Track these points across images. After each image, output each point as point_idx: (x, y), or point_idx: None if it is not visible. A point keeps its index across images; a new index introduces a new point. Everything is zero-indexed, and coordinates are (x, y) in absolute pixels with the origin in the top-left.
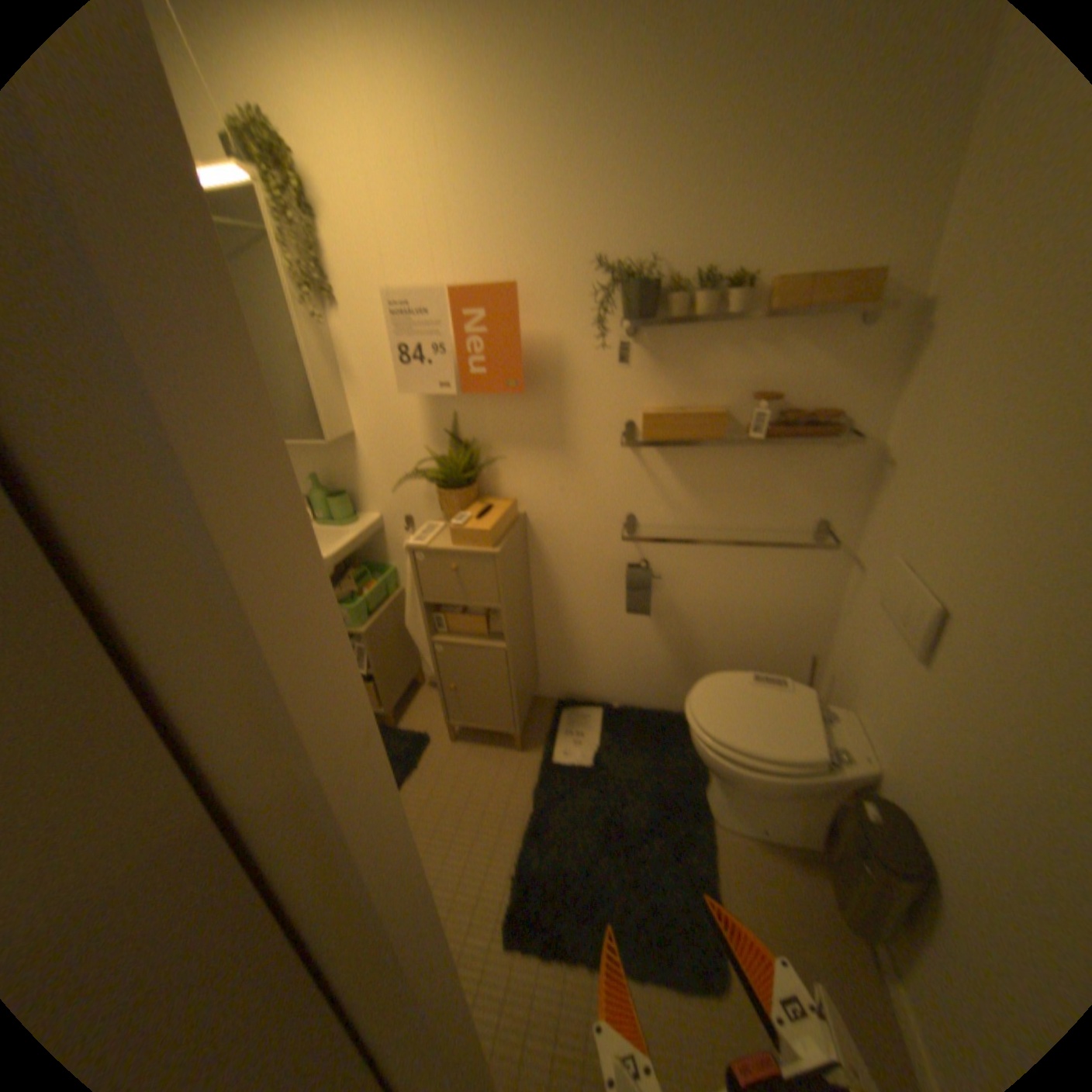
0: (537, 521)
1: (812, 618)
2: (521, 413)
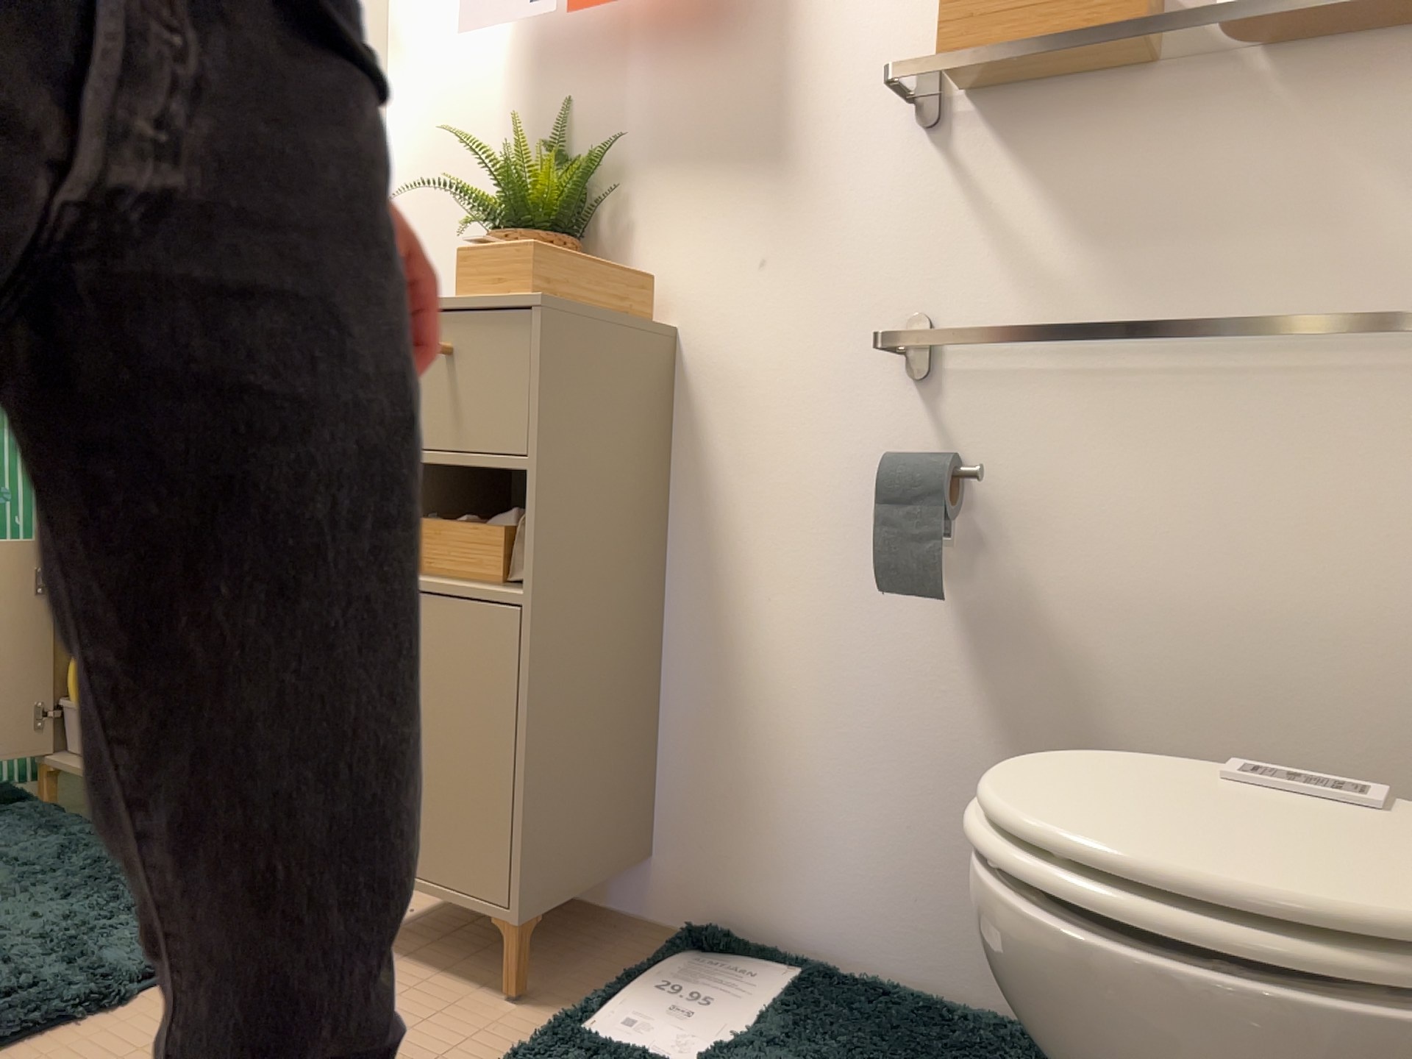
0: (699, 353)
1: None
2: (695, 83)
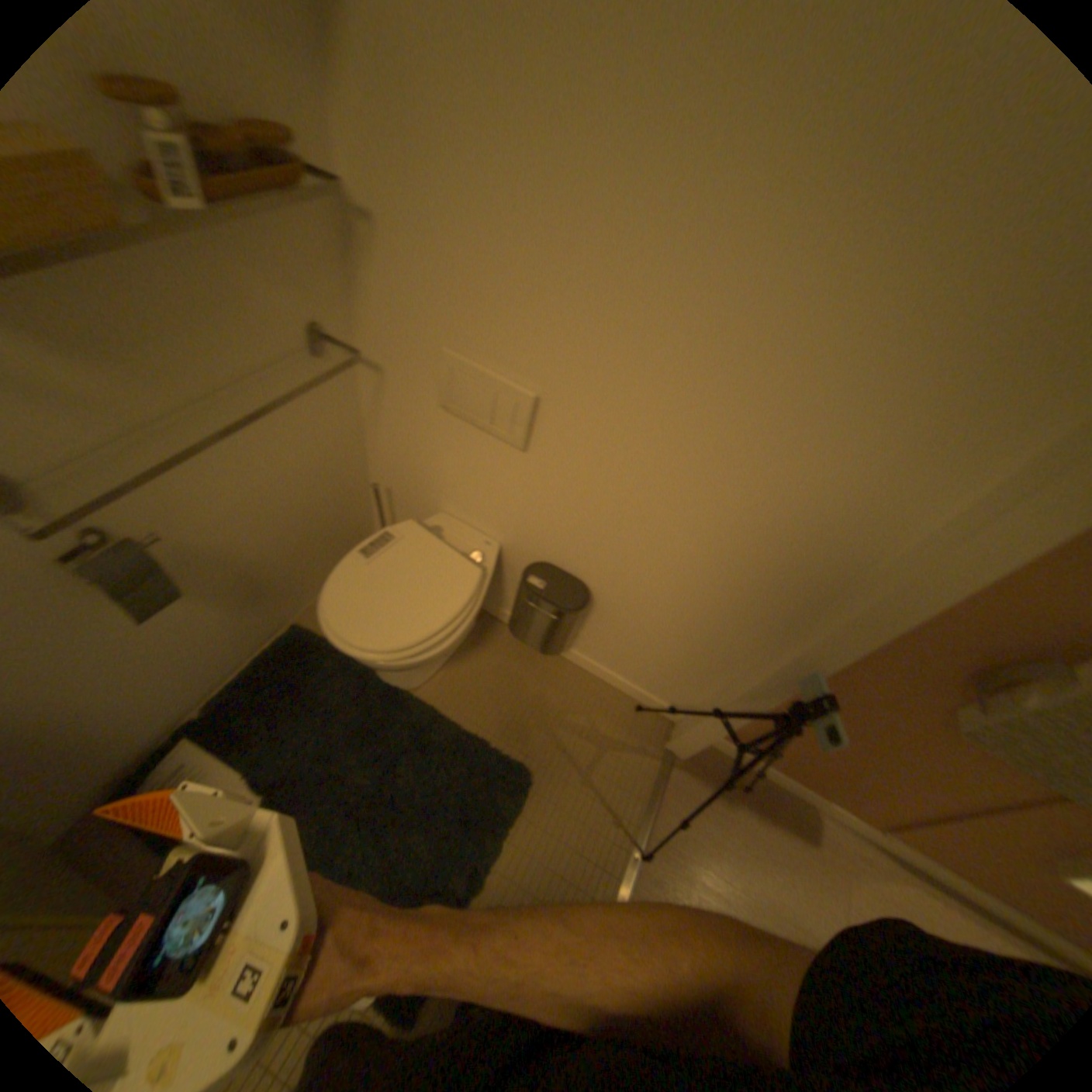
0: None
1: (345, 448)
2: None
